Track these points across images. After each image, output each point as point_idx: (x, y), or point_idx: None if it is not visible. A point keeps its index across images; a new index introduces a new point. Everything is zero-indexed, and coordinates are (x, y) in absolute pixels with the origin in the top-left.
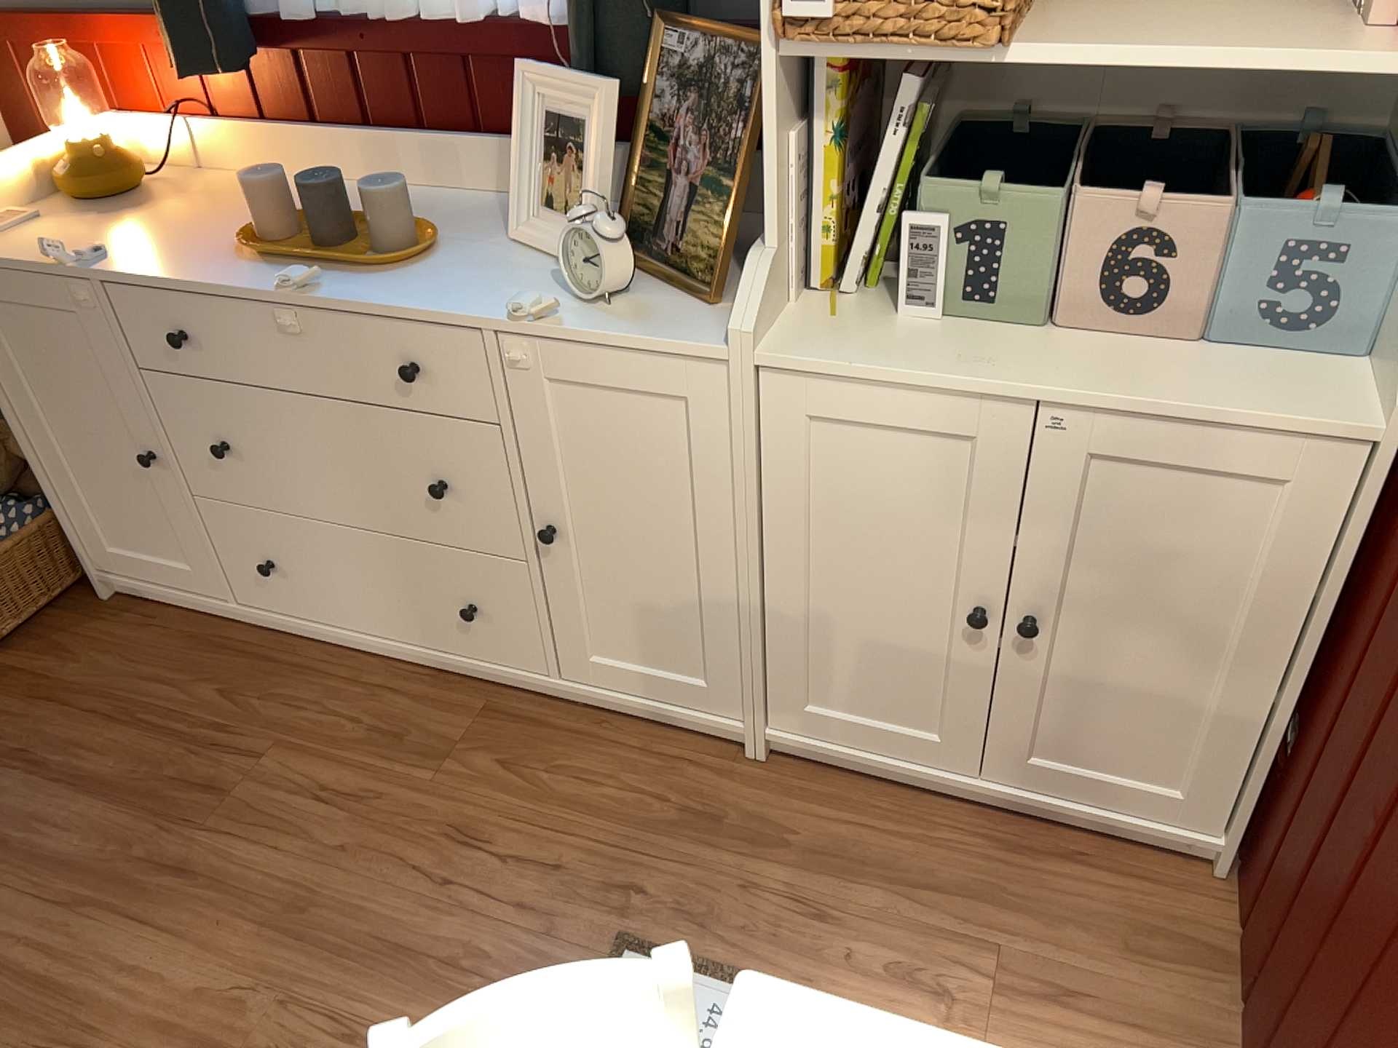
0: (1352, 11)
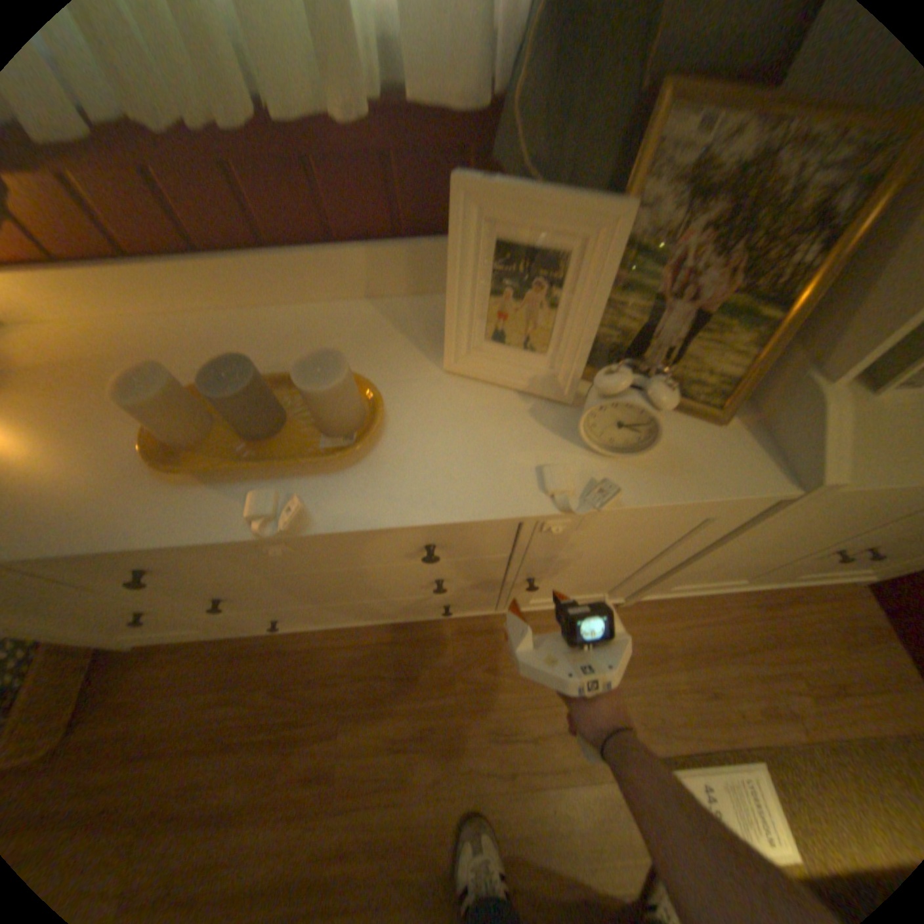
0: None
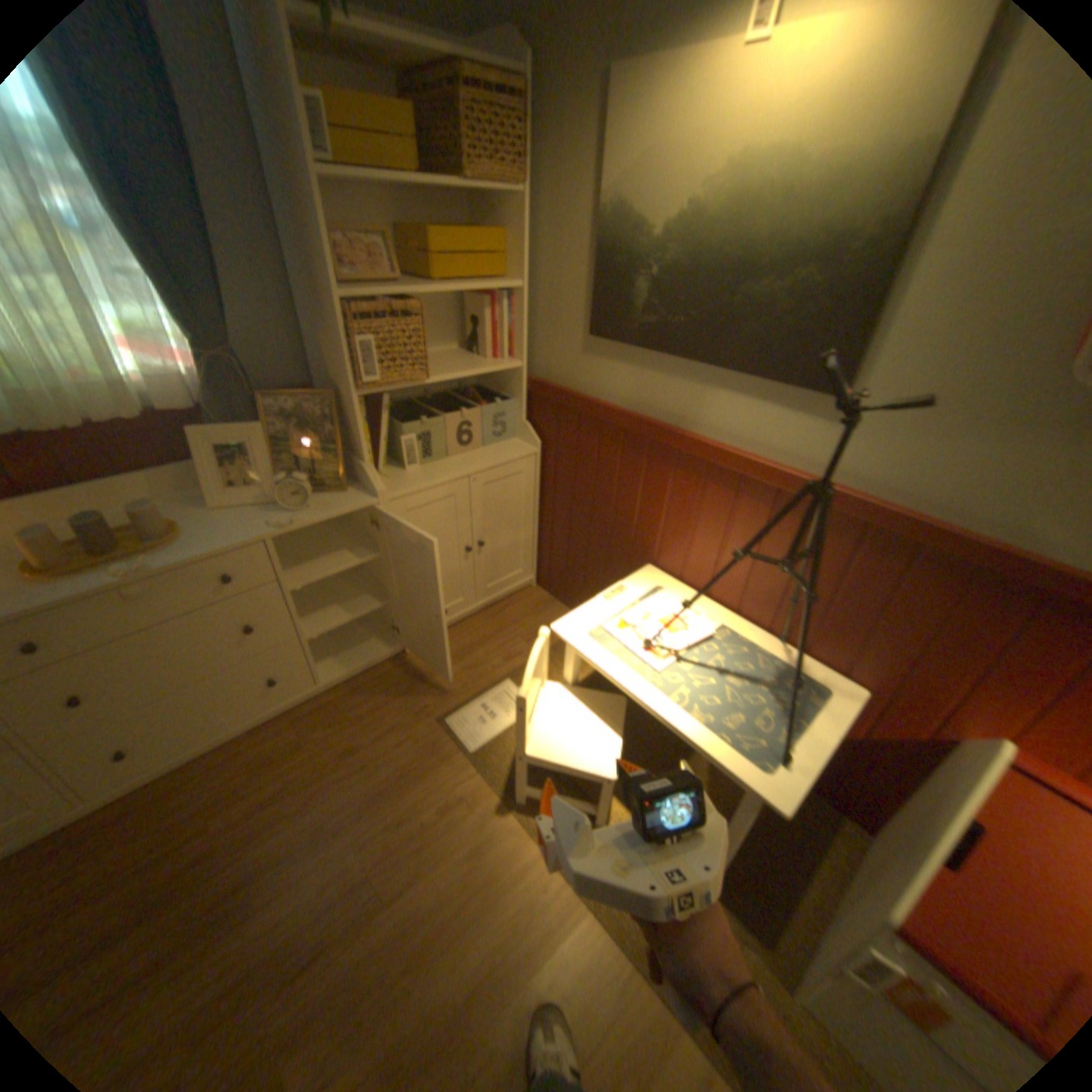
0: (467, 353)
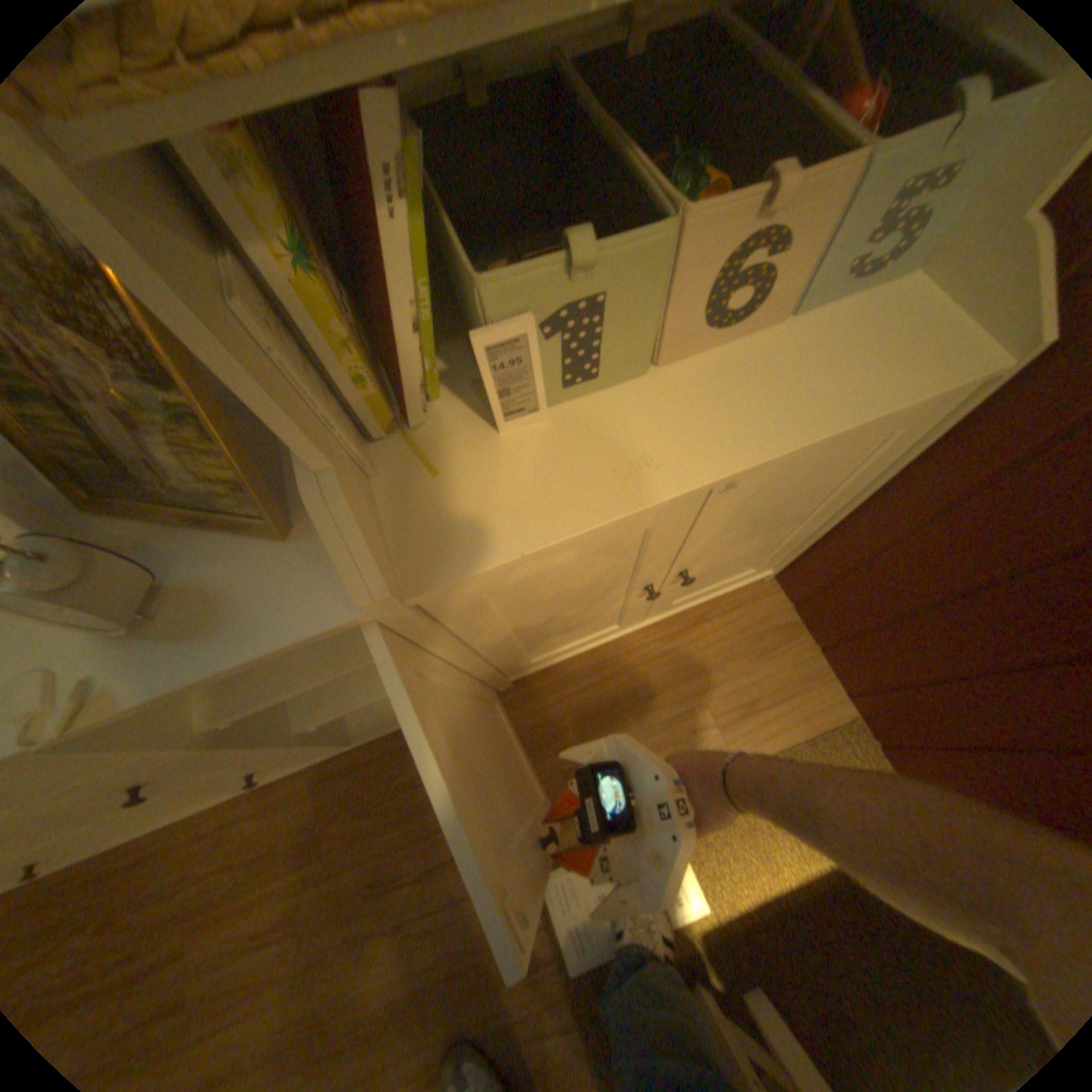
0: None
